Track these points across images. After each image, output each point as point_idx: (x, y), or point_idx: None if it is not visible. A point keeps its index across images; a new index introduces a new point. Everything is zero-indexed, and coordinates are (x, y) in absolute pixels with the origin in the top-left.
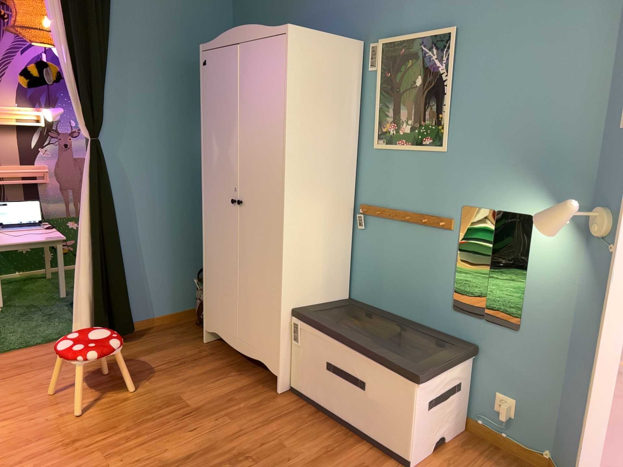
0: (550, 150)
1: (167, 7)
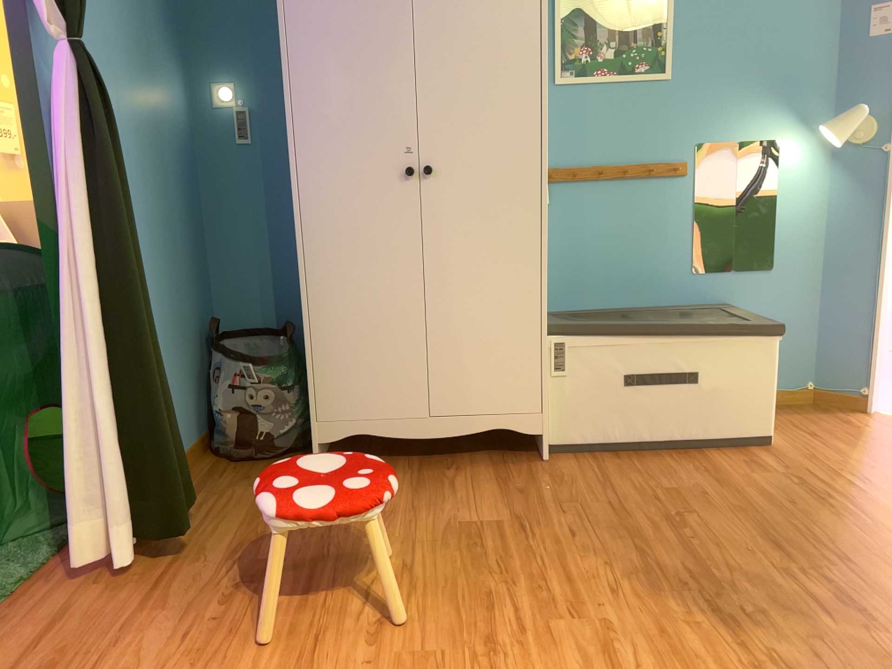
0: (792, 67)
1: None
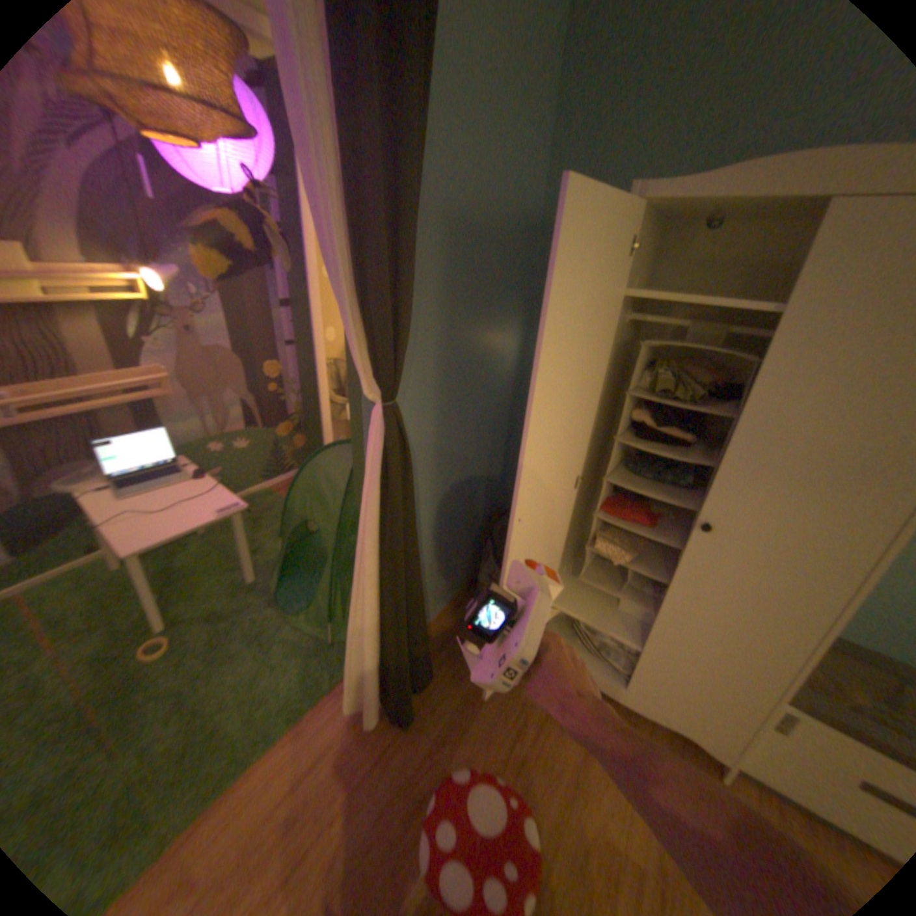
0: None
1: (489, 64)
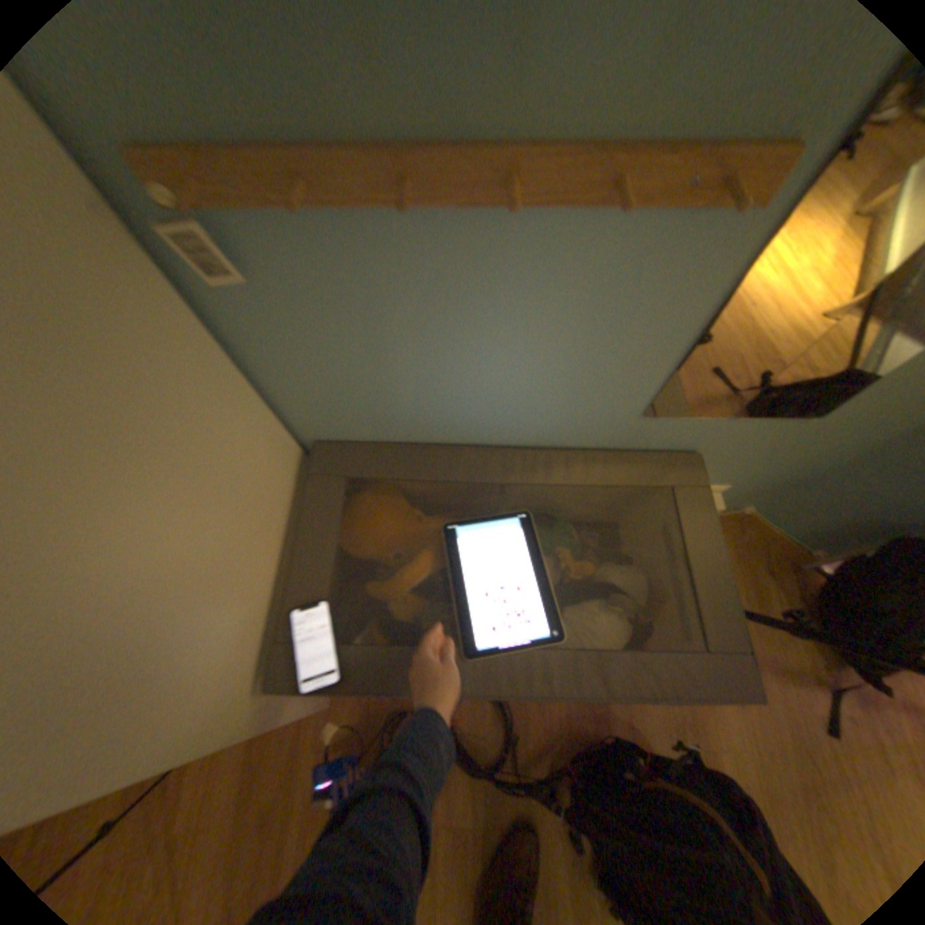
0: None
1: None
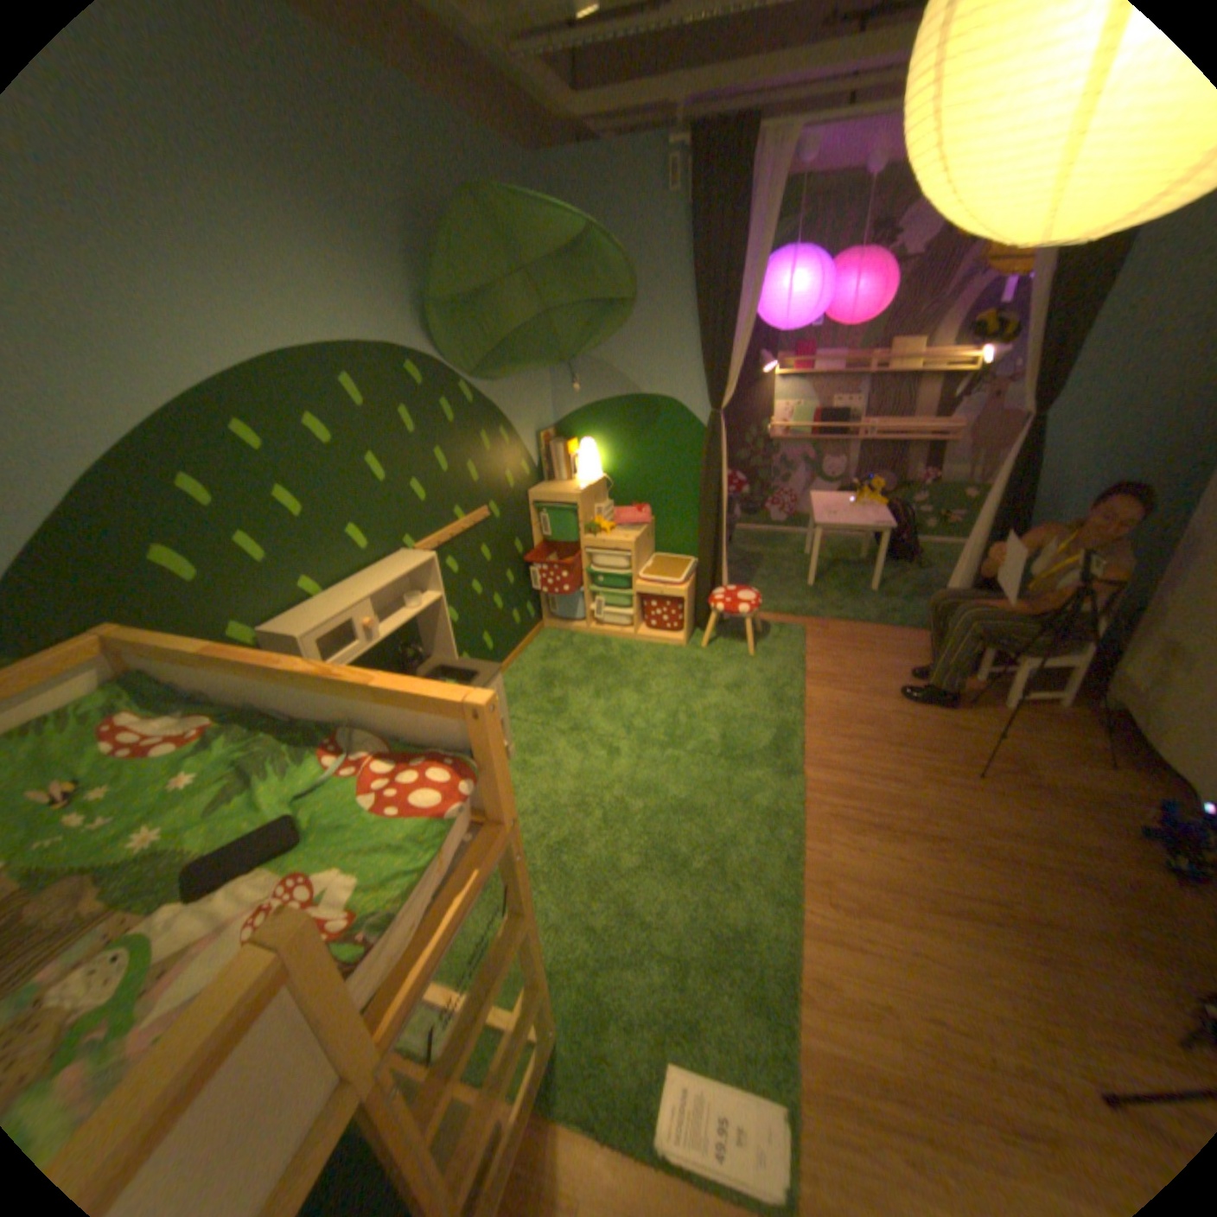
0: None
1: None
